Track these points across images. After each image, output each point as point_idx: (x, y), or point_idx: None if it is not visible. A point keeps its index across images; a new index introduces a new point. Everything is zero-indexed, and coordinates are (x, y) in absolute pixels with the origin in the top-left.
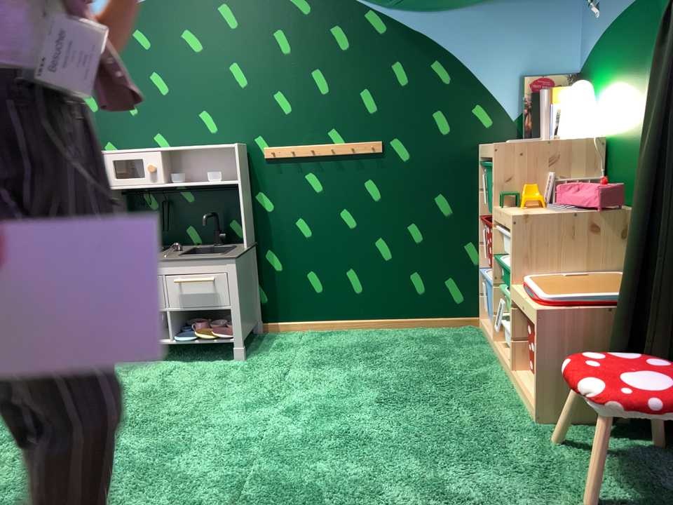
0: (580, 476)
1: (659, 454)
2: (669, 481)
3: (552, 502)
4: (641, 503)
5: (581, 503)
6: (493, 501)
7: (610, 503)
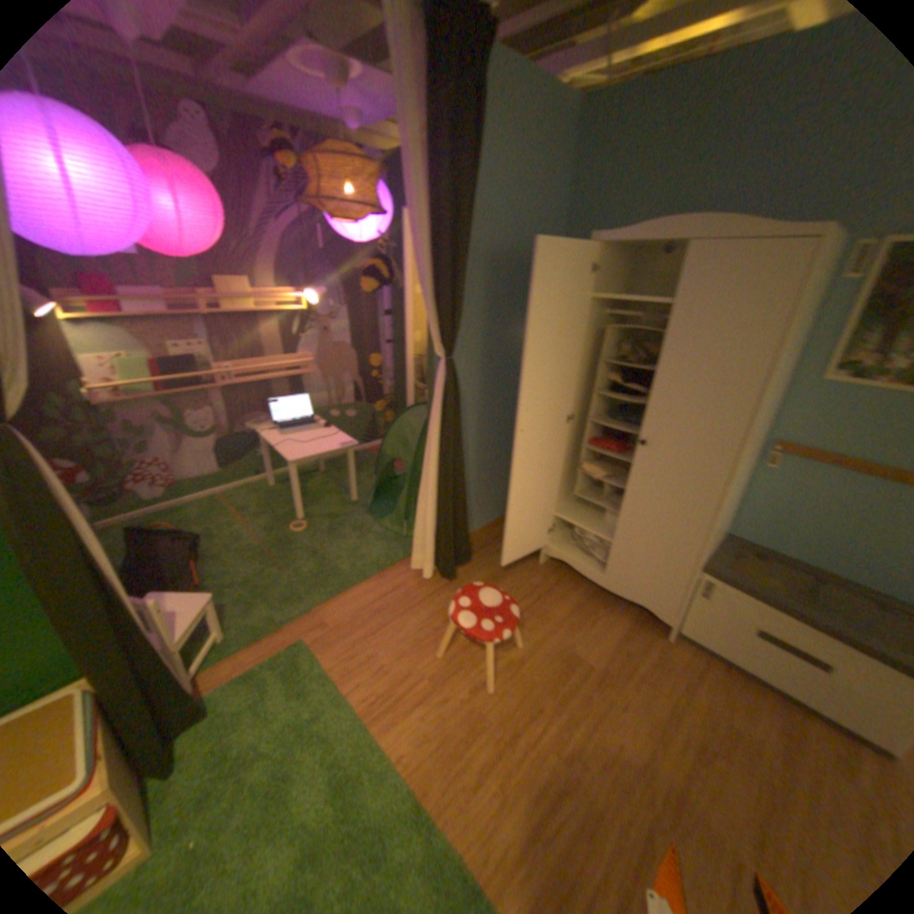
0: (240, 776)
1: (191, 740)
2: (228, 725)
3: (282, 780)
4: (261, 731)
5: (275, 763)
6: (298, 817)
7: (268, 746)
